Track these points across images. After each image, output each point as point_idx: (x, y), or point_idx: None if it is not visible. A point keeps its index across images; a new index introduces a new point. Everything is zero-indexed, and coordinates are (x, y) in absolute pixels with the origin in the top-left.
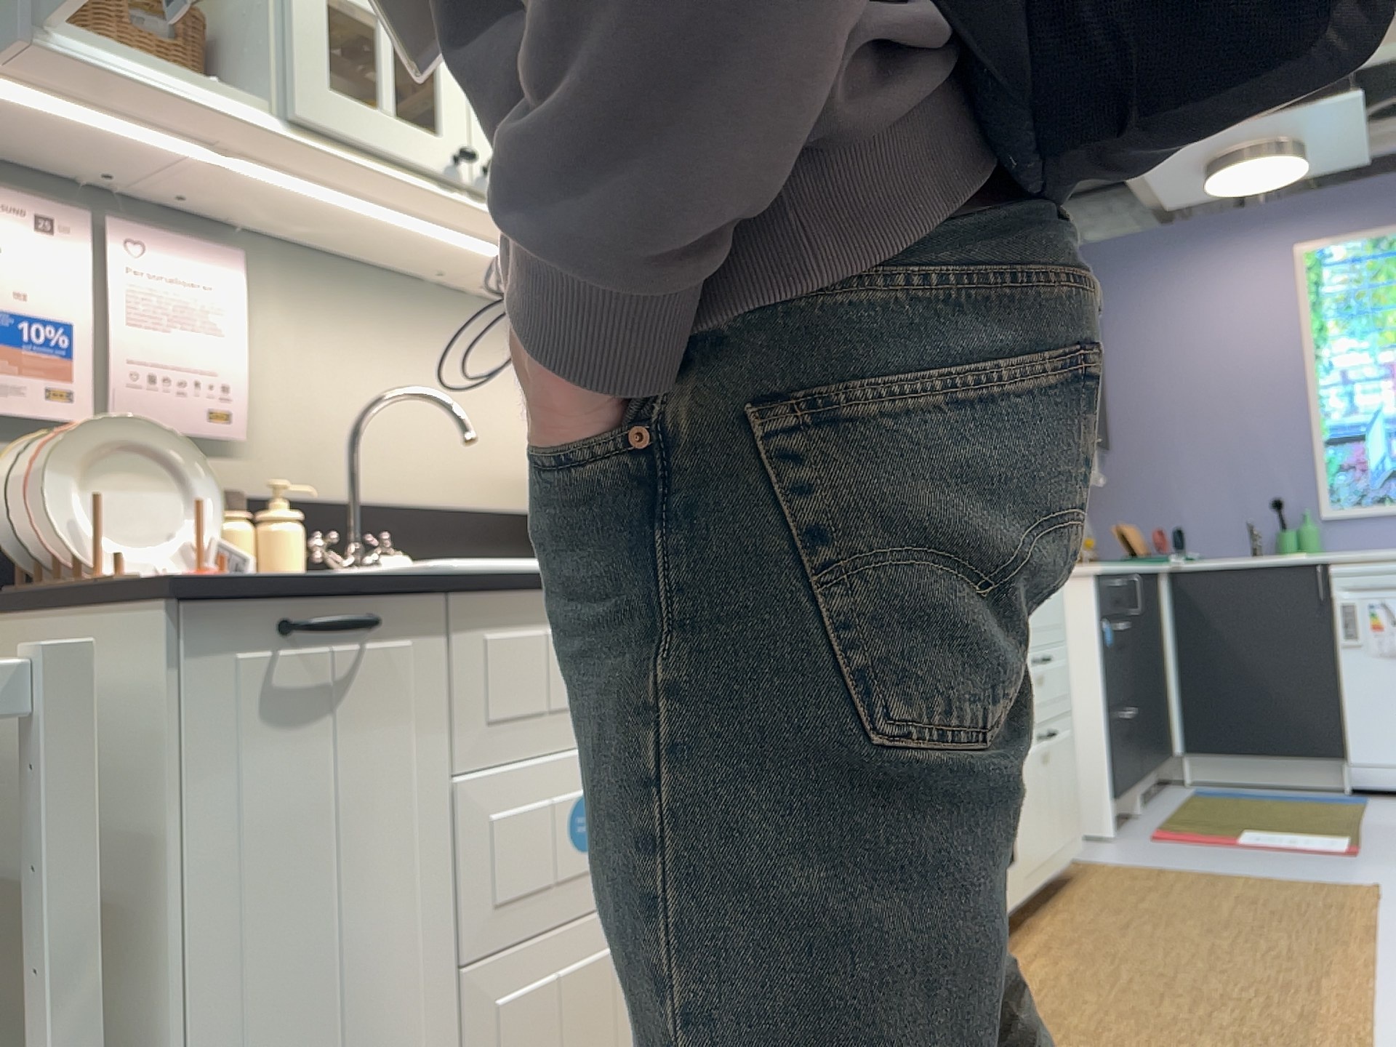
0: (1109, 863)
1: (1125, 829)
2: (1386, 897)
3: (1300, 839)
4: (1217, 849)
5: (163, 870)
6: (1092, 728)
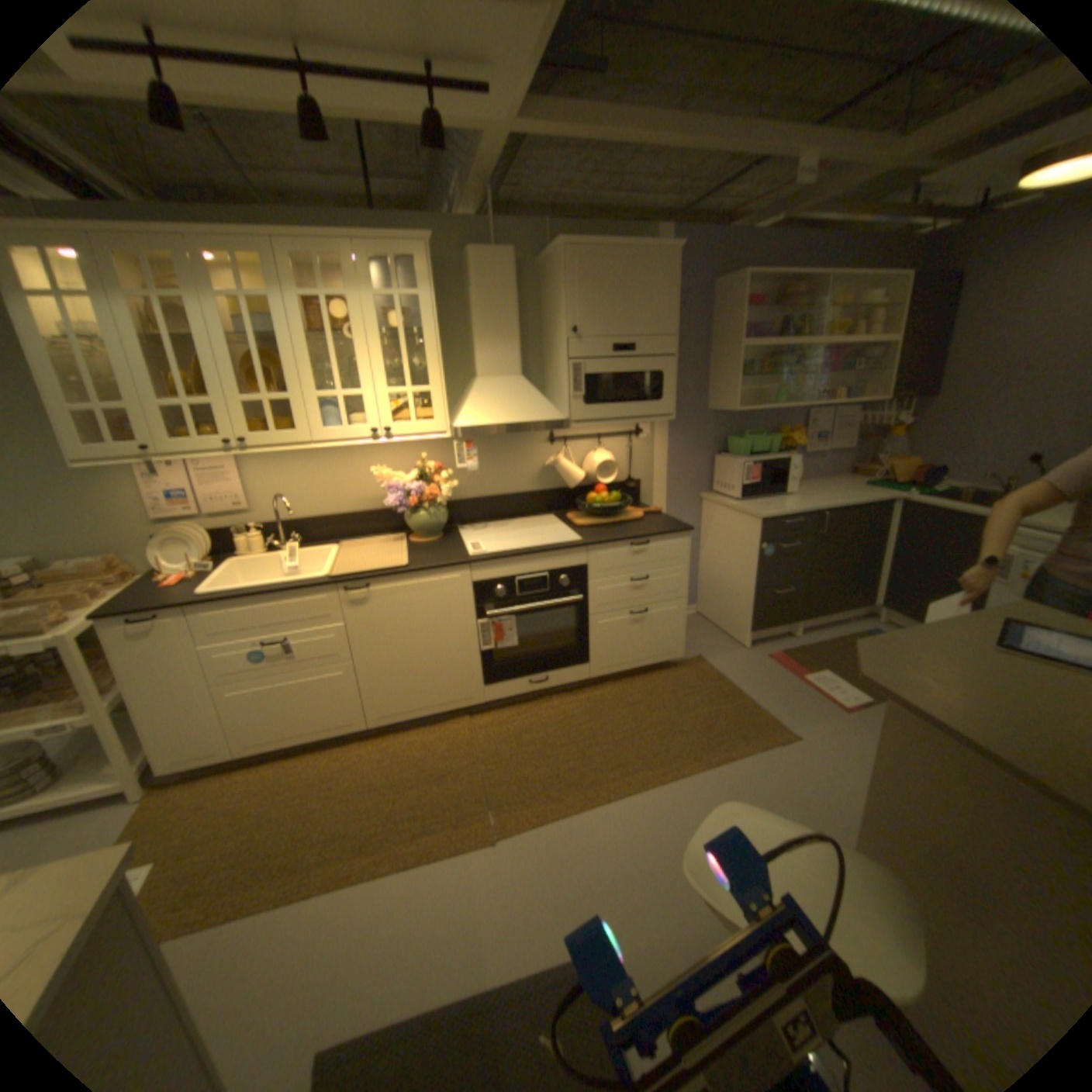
0: (709, 666)
1: (769, 646)
2: (787, 749)
3: (843, 691)
4: (783, 678)
5: (114, 669)
6: (748, 597)
